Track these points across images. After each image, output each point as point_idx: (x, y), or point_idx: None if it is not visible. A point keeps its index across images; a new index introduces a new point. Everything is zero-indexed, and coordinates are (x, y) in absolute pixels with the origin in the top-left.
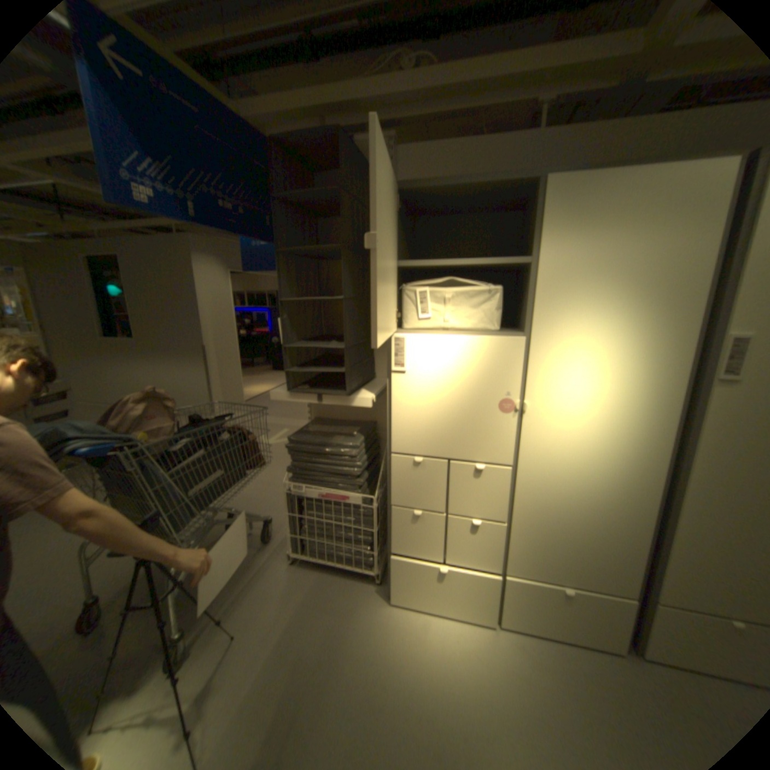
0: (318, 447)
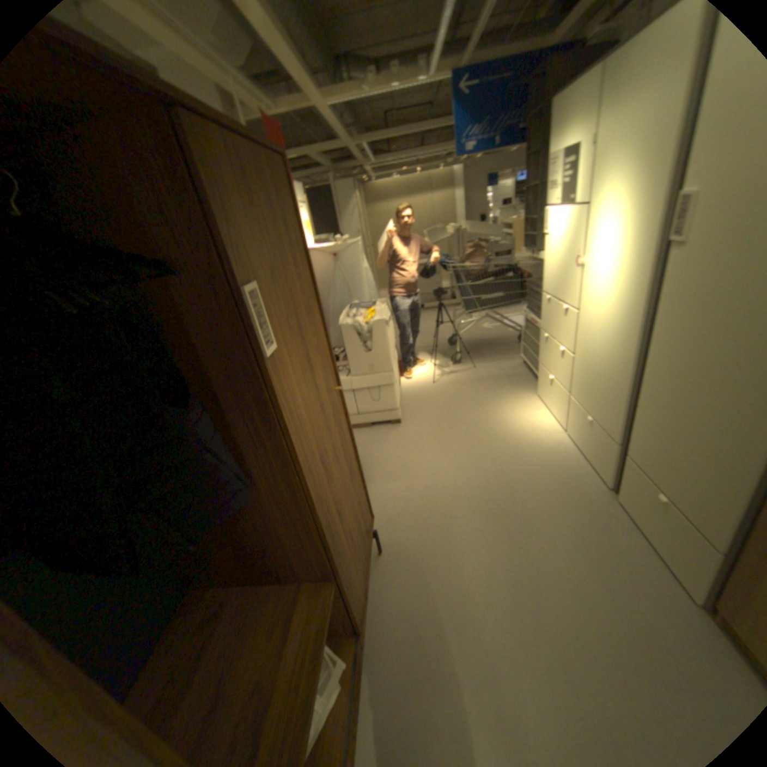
0: (536, 287)
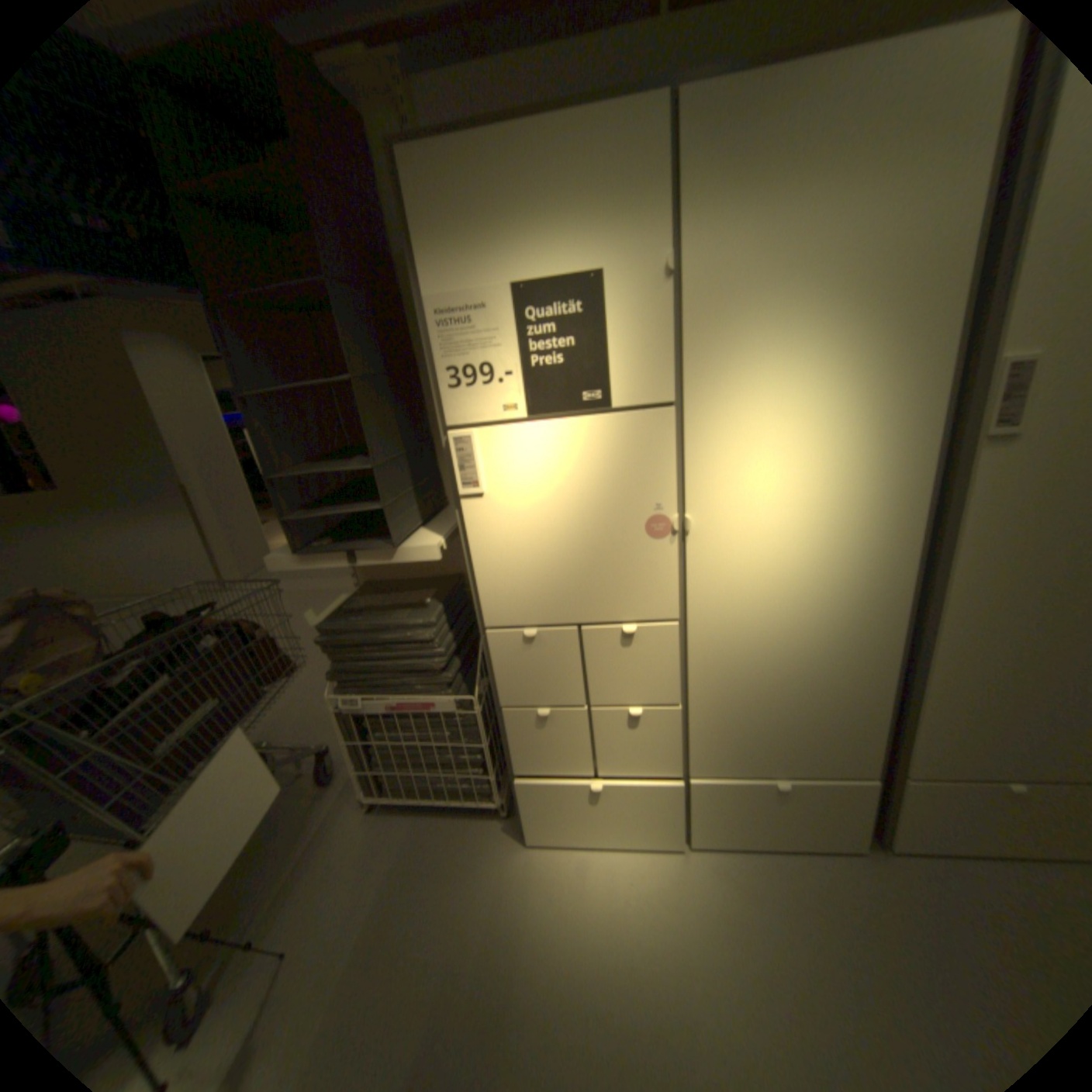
0: (369, 634)
